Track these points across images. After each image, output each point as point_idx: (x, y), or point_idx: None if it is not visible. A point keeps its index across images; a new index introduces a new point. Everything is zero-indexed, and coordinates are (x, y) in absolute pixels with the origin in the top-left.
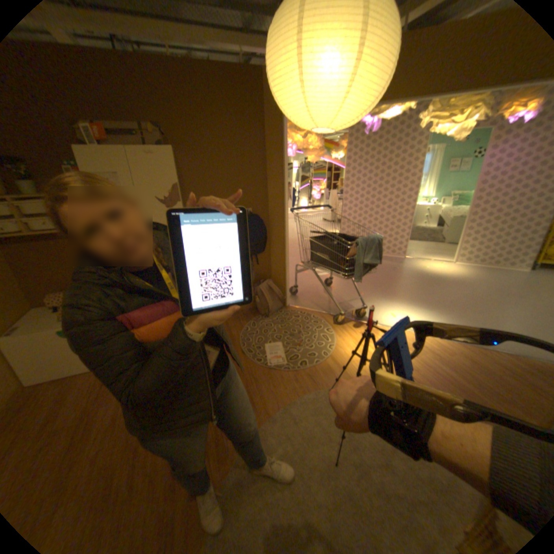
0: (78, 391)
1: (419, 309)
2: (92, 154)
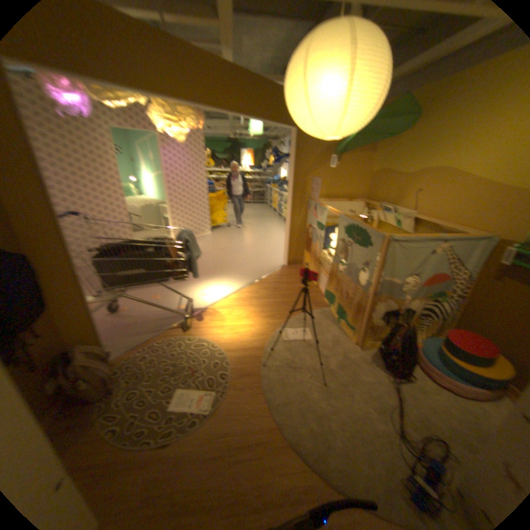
0: None
1: (208, 281)
2: None
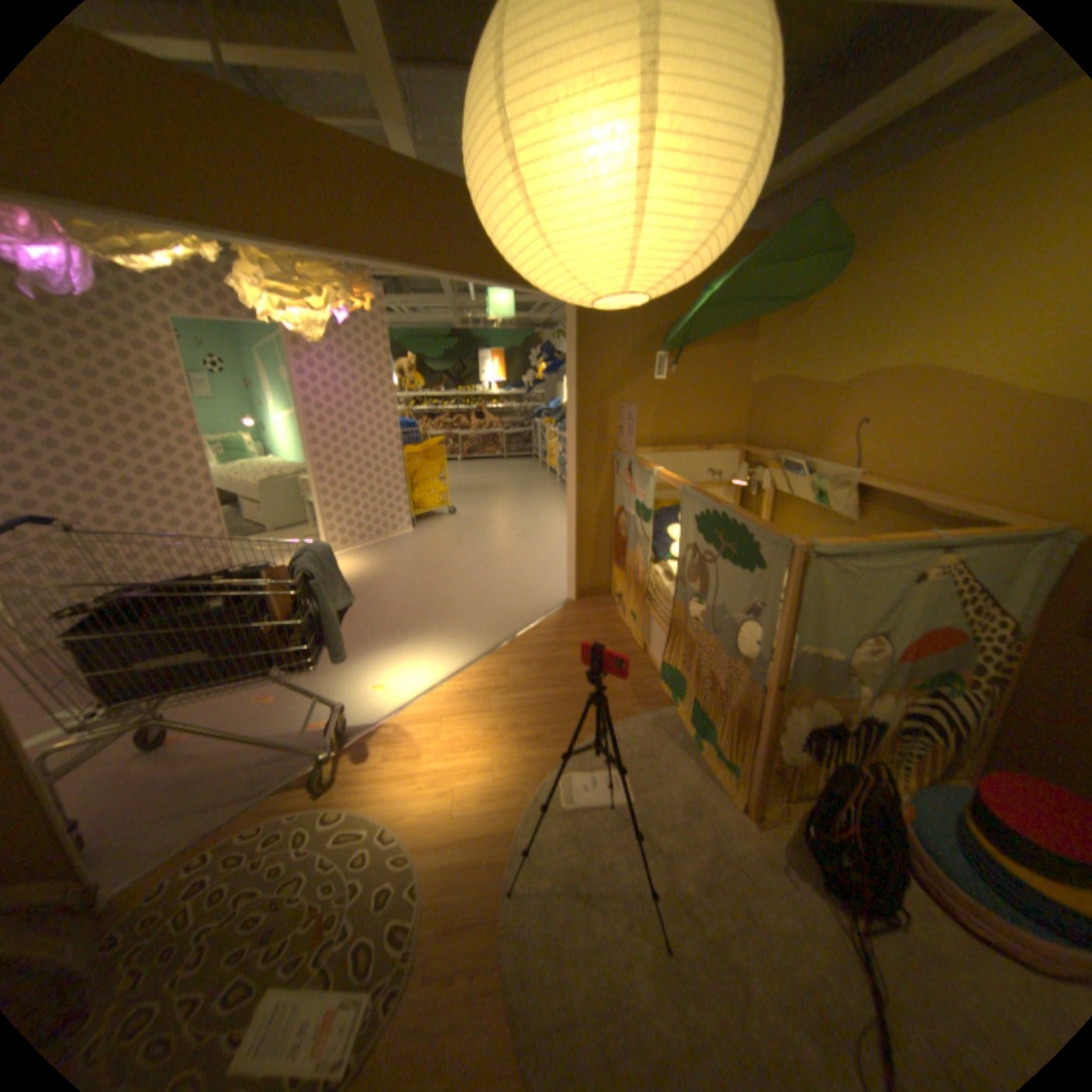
0: None
1: (389, 649)
2: None
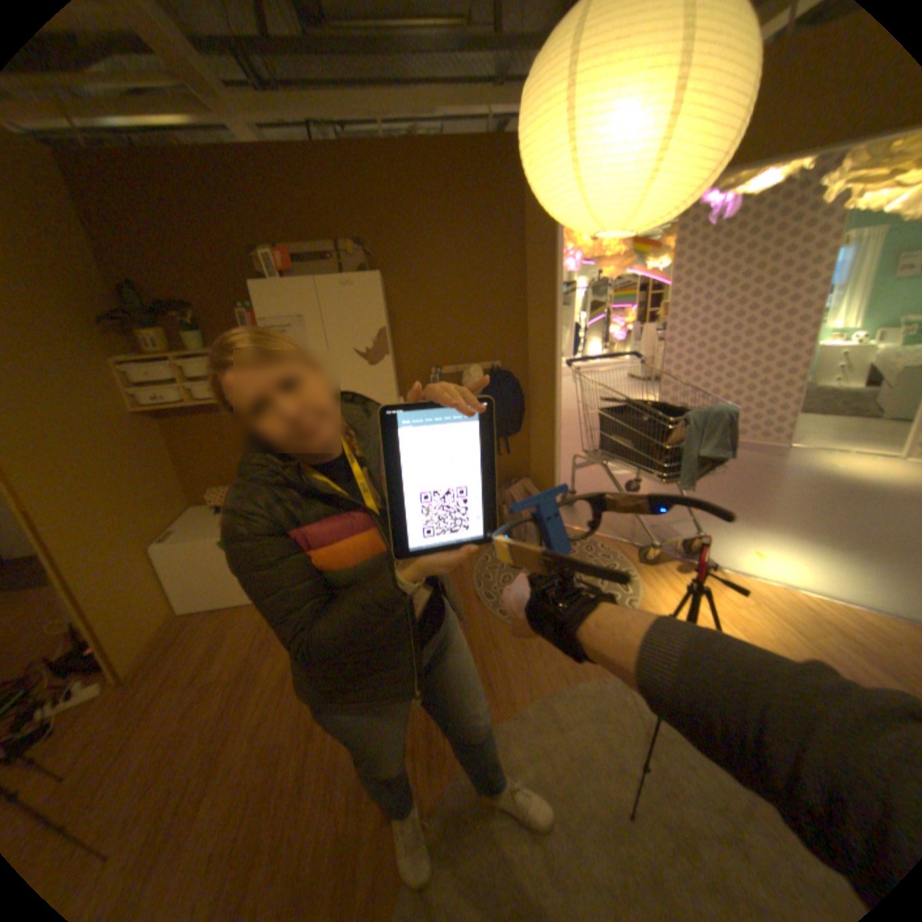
0: (240, 630)
1: (818, 547)
2: (273, 290)
